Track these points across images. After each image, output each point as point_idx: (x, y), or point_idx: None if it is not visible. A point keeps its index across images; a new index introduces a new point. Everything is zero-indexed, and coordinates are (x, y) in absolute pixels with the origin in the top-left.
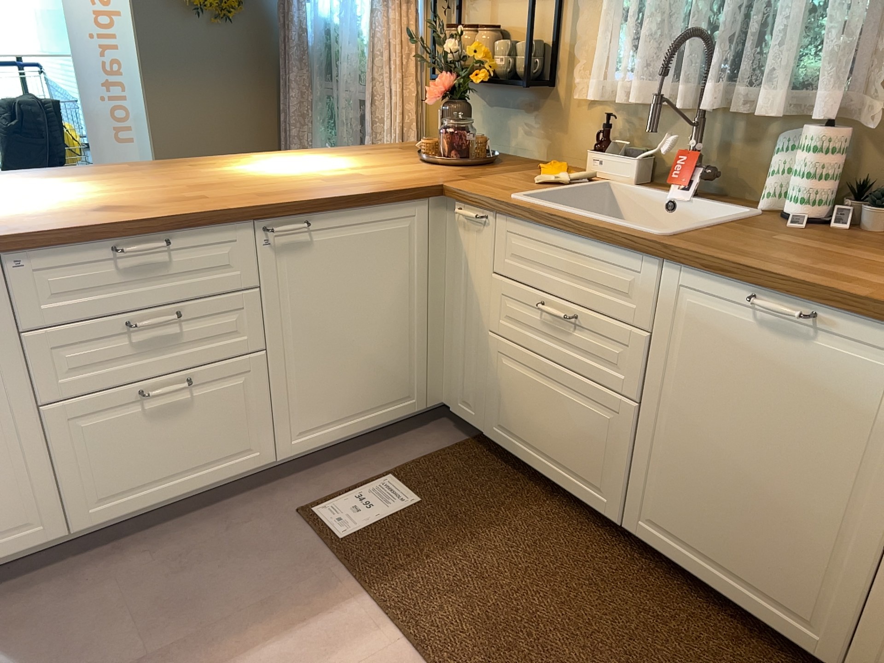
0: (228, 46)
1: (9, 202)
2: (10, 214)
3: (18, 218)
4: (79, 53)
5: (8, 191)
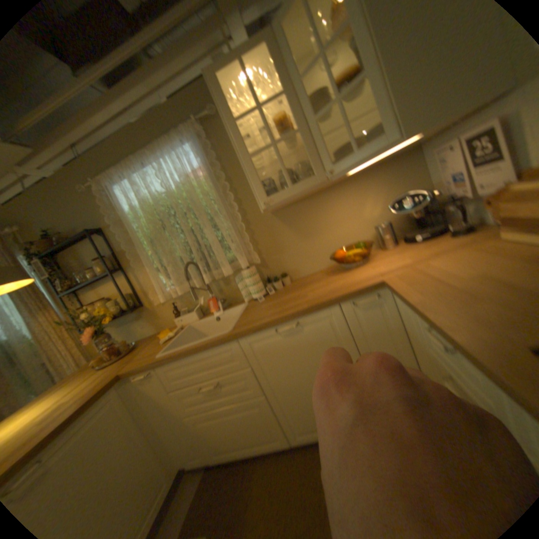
0: None
1: None
2: None
3: None
4: None
5: None
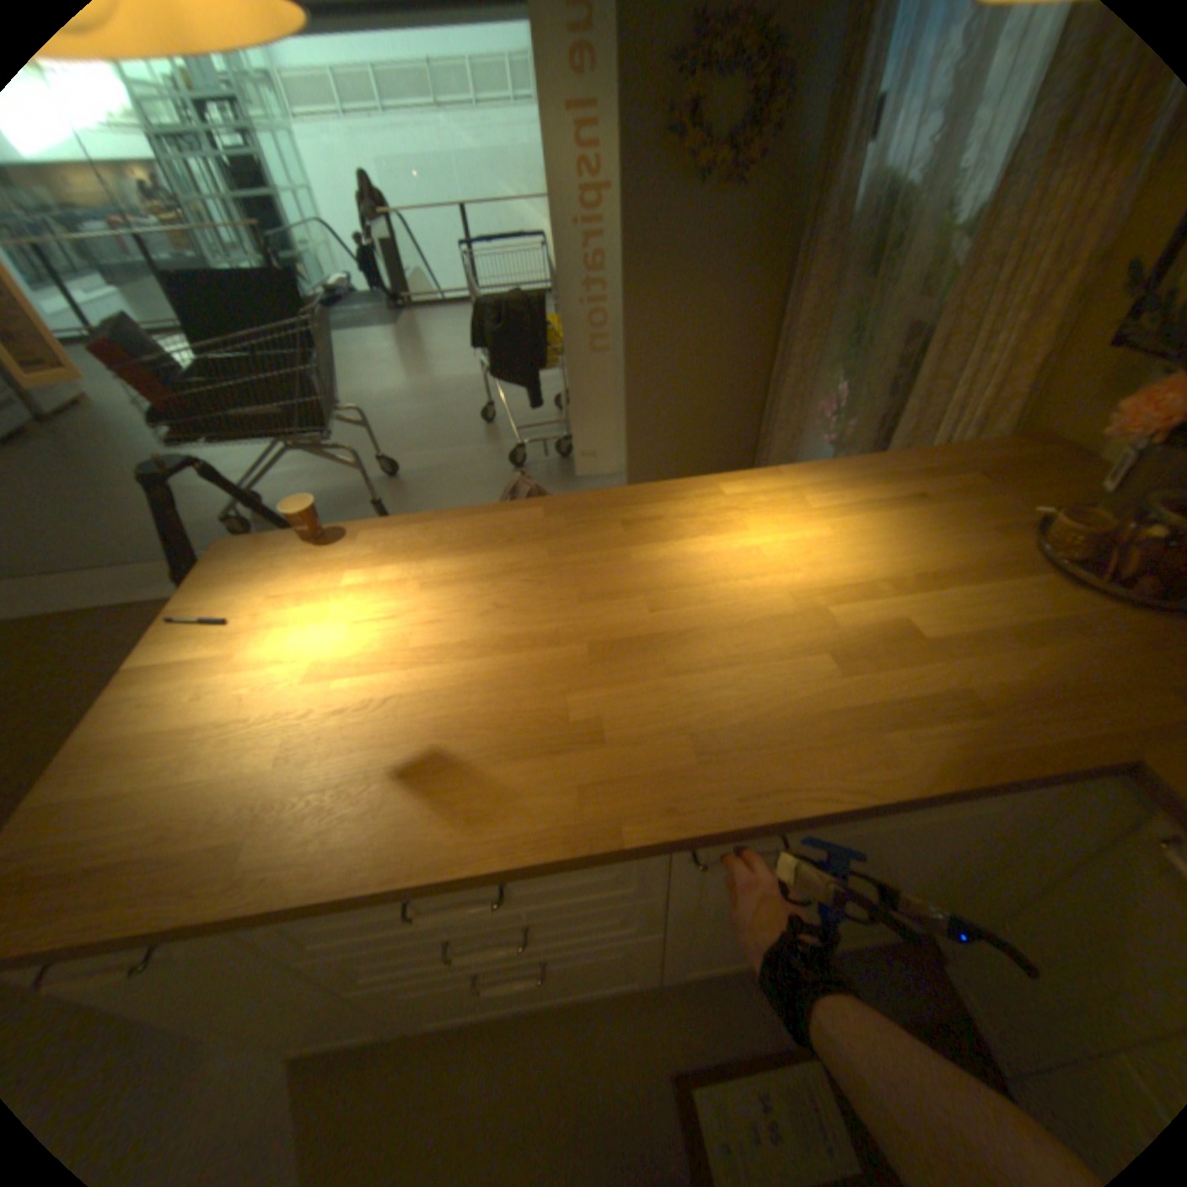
0: (734, 218)
1: (325, 676)
2: (290, 757)
3: (288, 785)
4: (556, 243)
5: (352, 615)
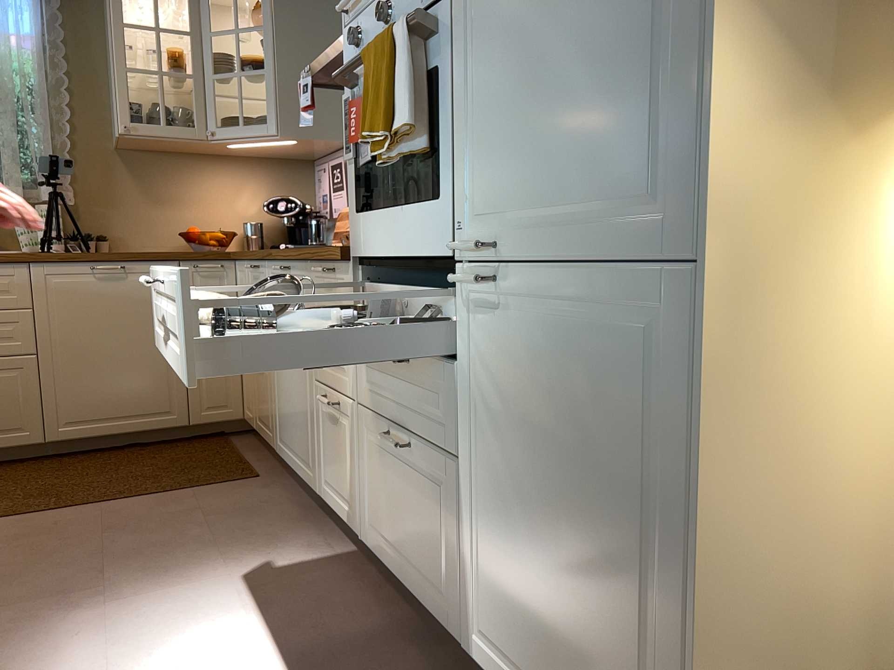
0: None
1: None
2: None
3: None
4: None
5: None
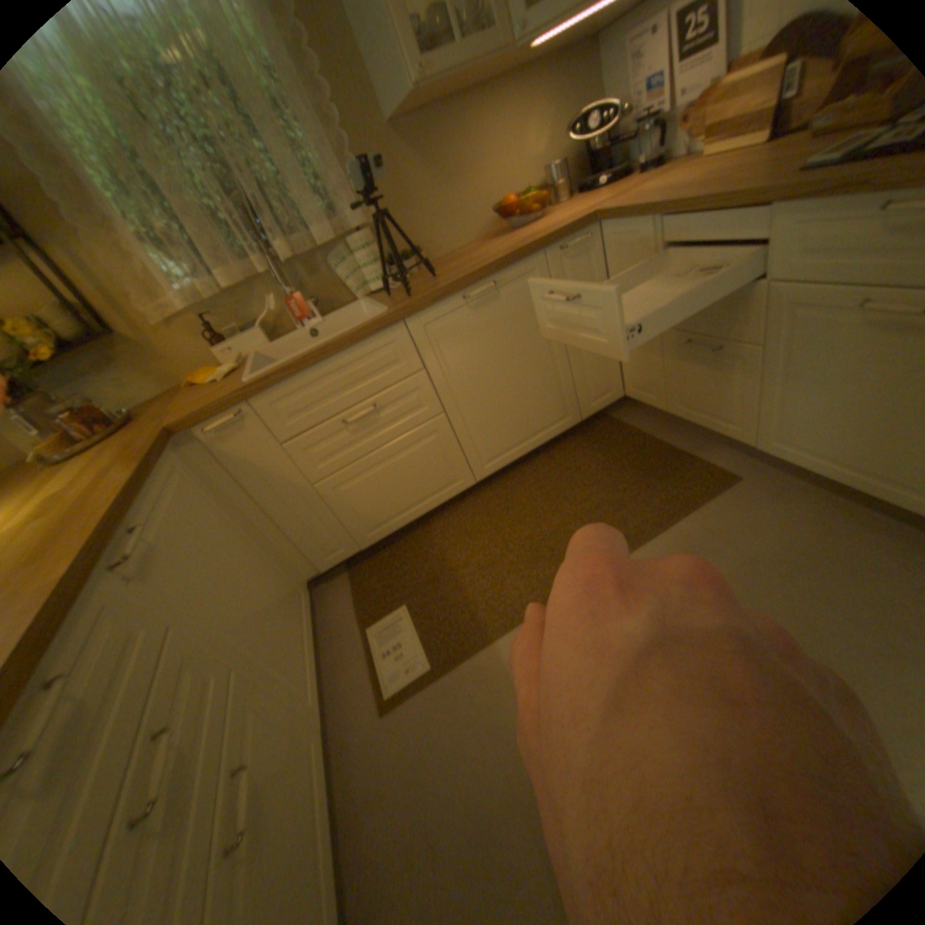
0: None
1: None
2: None
3: None
4: None
5: None
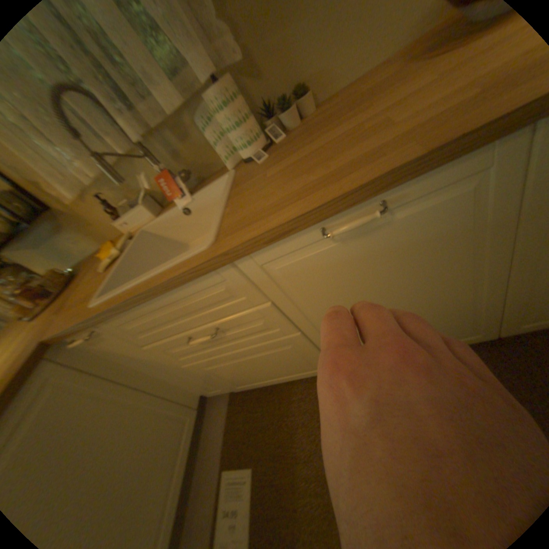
0: None
1: None
2: None
3: None
4: None
5: None
